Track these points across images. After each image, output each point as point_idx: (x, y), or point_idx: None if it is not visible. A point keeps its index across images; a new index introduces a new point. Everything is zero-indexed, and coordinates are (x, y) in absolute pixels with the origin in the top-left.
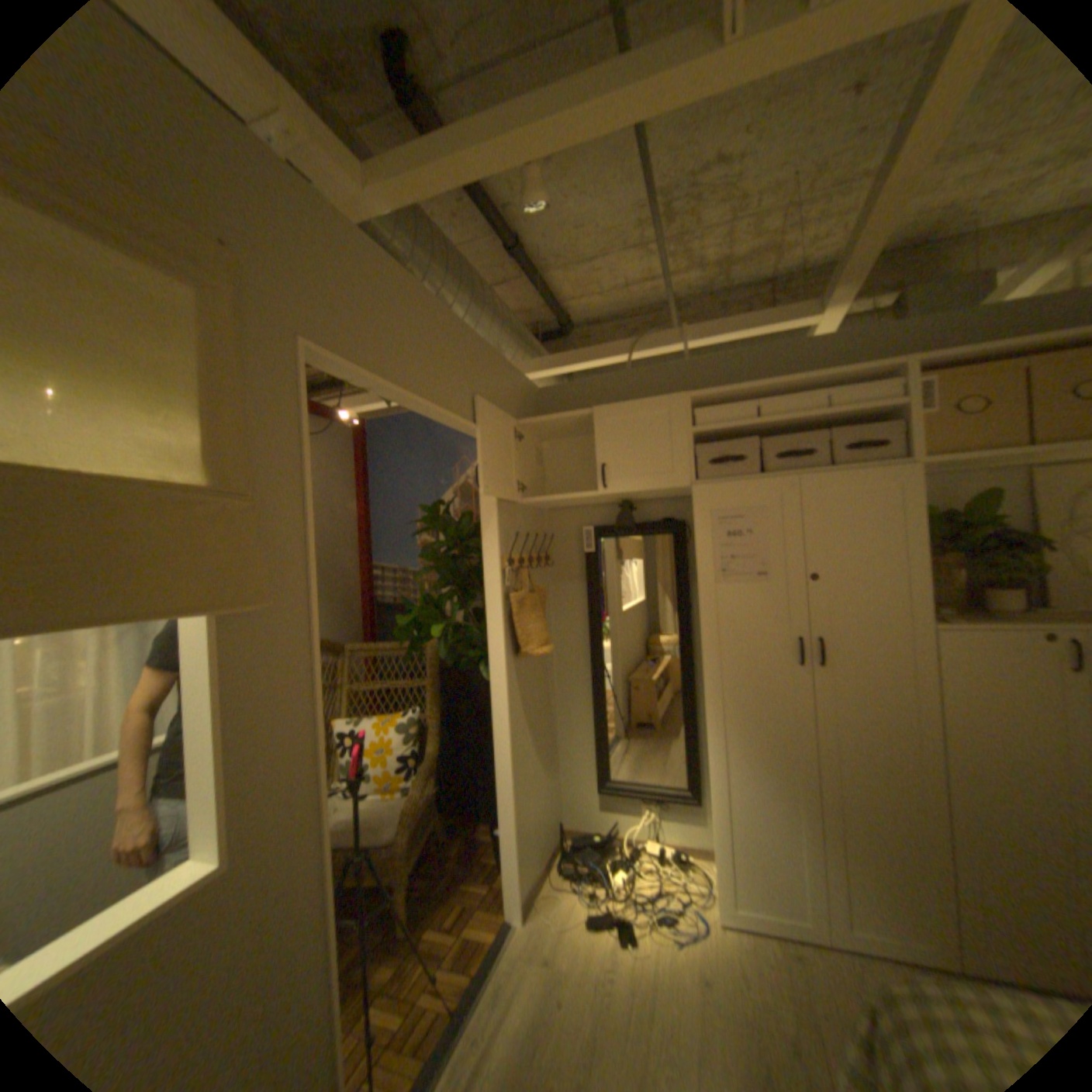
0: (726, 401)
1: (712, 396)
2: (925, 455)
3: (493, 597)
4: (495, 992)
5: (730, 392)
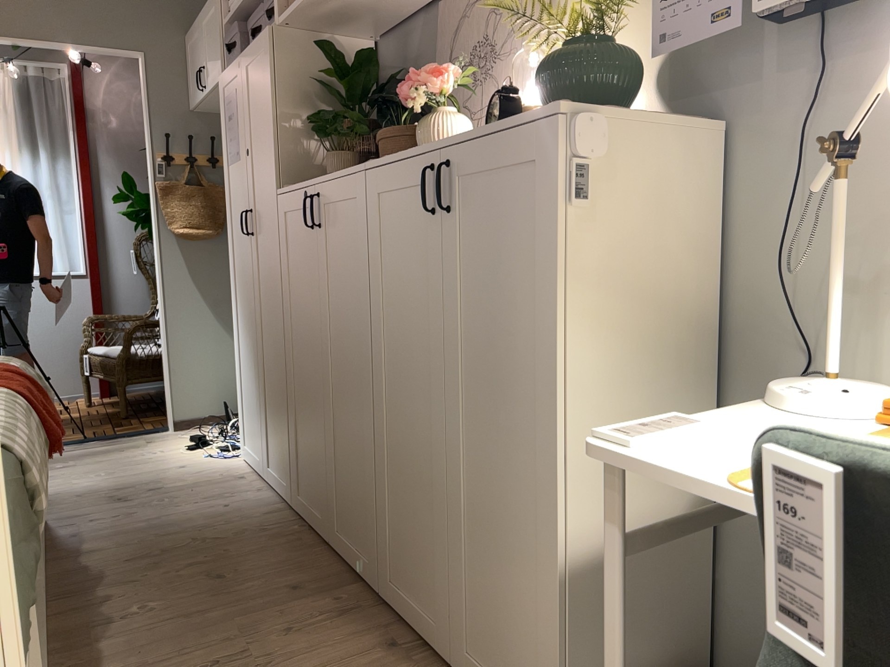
0: None
1: None
2: (283, 11)
3: (149, 184)
4: (116, 440)
5: None
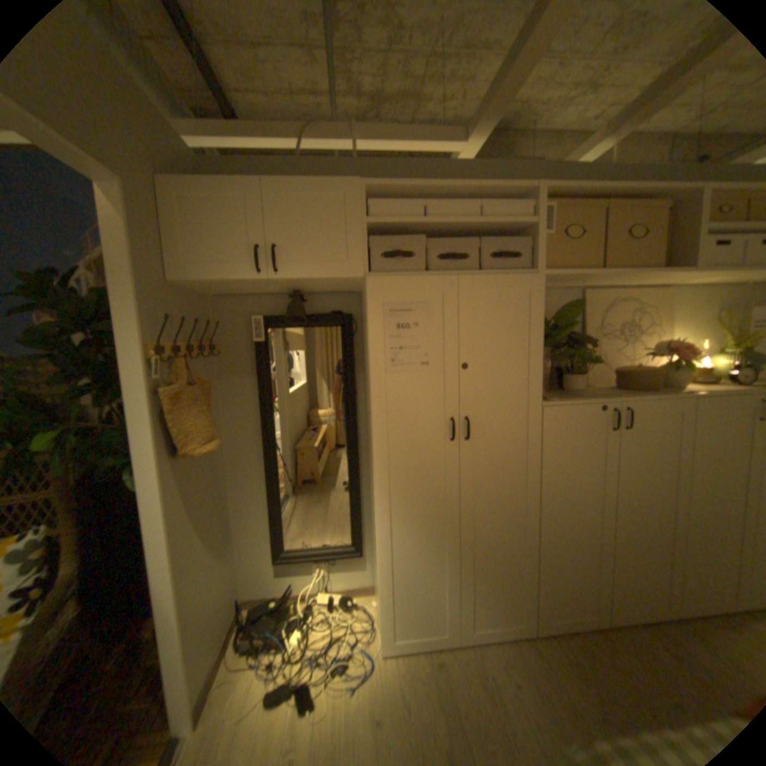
0: (397, 198)
1: (386, 188)
2: (544, 268)
3: (135, 393)
4: None
5: (403, 186)
